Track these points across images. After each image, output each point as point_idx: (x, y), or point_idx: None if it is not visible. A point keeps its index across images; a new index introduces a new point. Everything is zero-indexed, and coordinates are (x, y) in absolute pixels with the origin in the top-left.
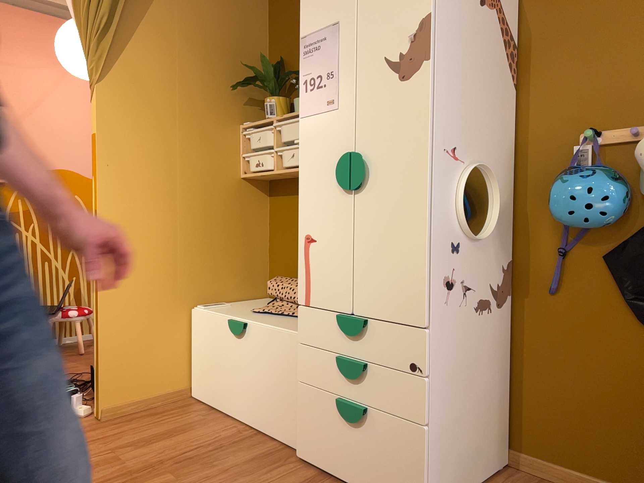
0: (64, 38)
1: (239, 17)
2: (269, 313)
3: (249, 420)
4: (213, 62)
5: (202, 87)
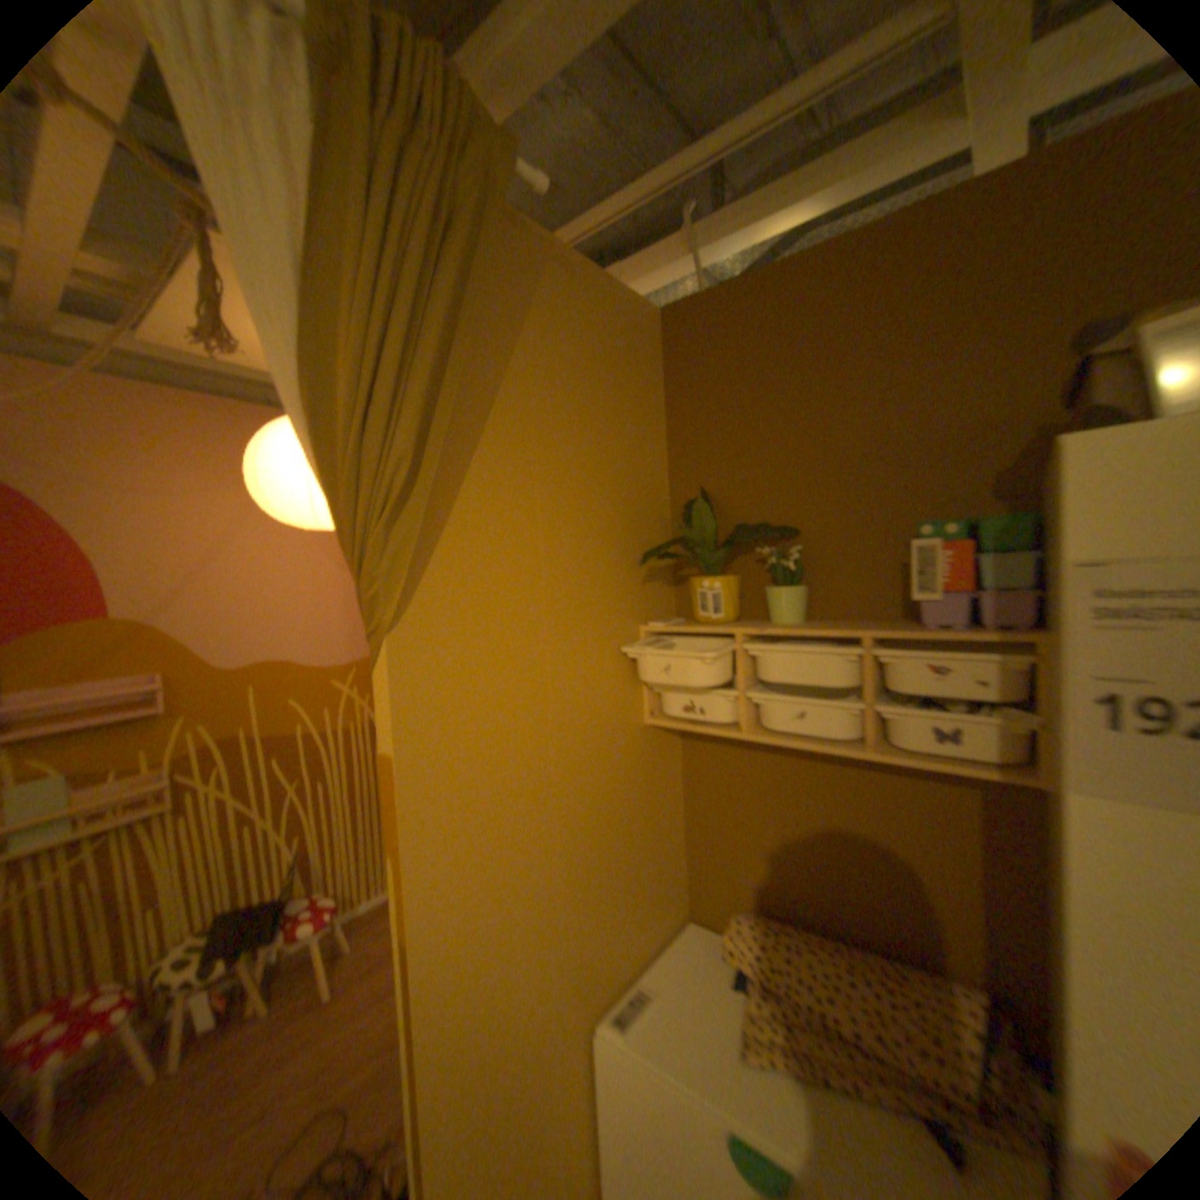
0: (259, 458)
1: (626, 415)
2: (790, 1071)
3: None
4: (594, 513)
5: (580, 569)
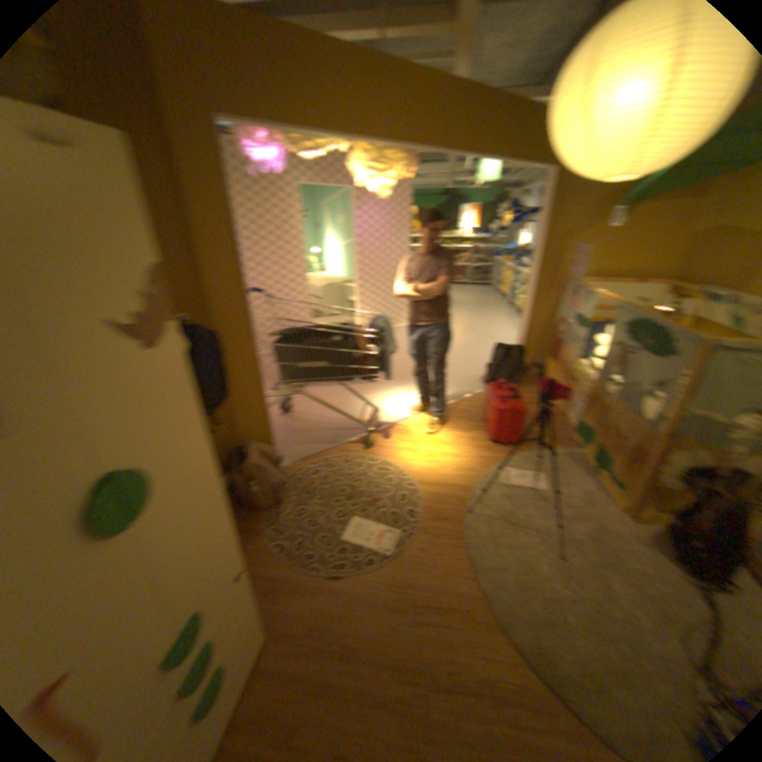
0: None
1: None
2: None
3: None
4: None
5: None
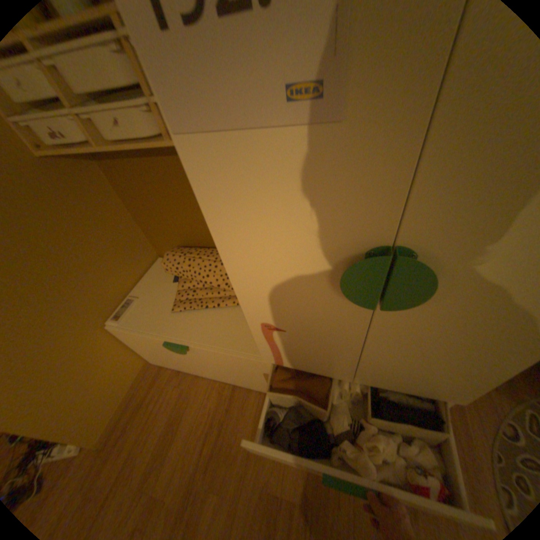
0: None
1: None
2: (193, 308)
3: (221, 380)
4: None
5: None
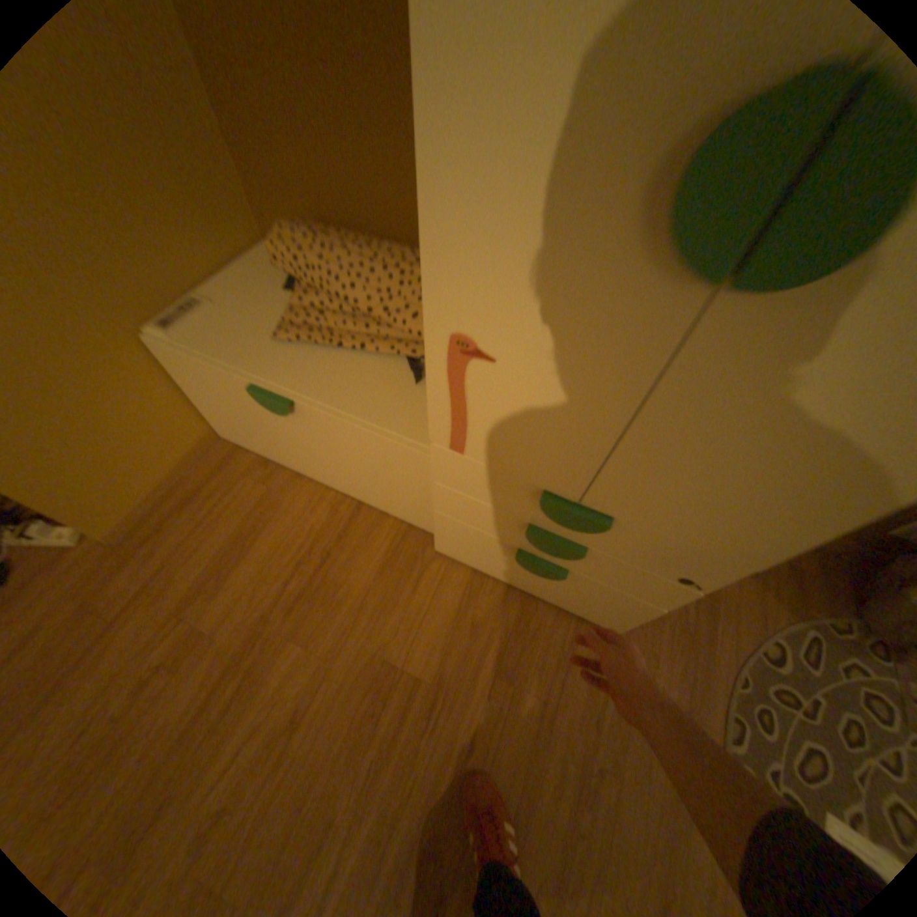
0: None
1: None
2: (314, 343)
3: (341, 489)
4: None
5: None
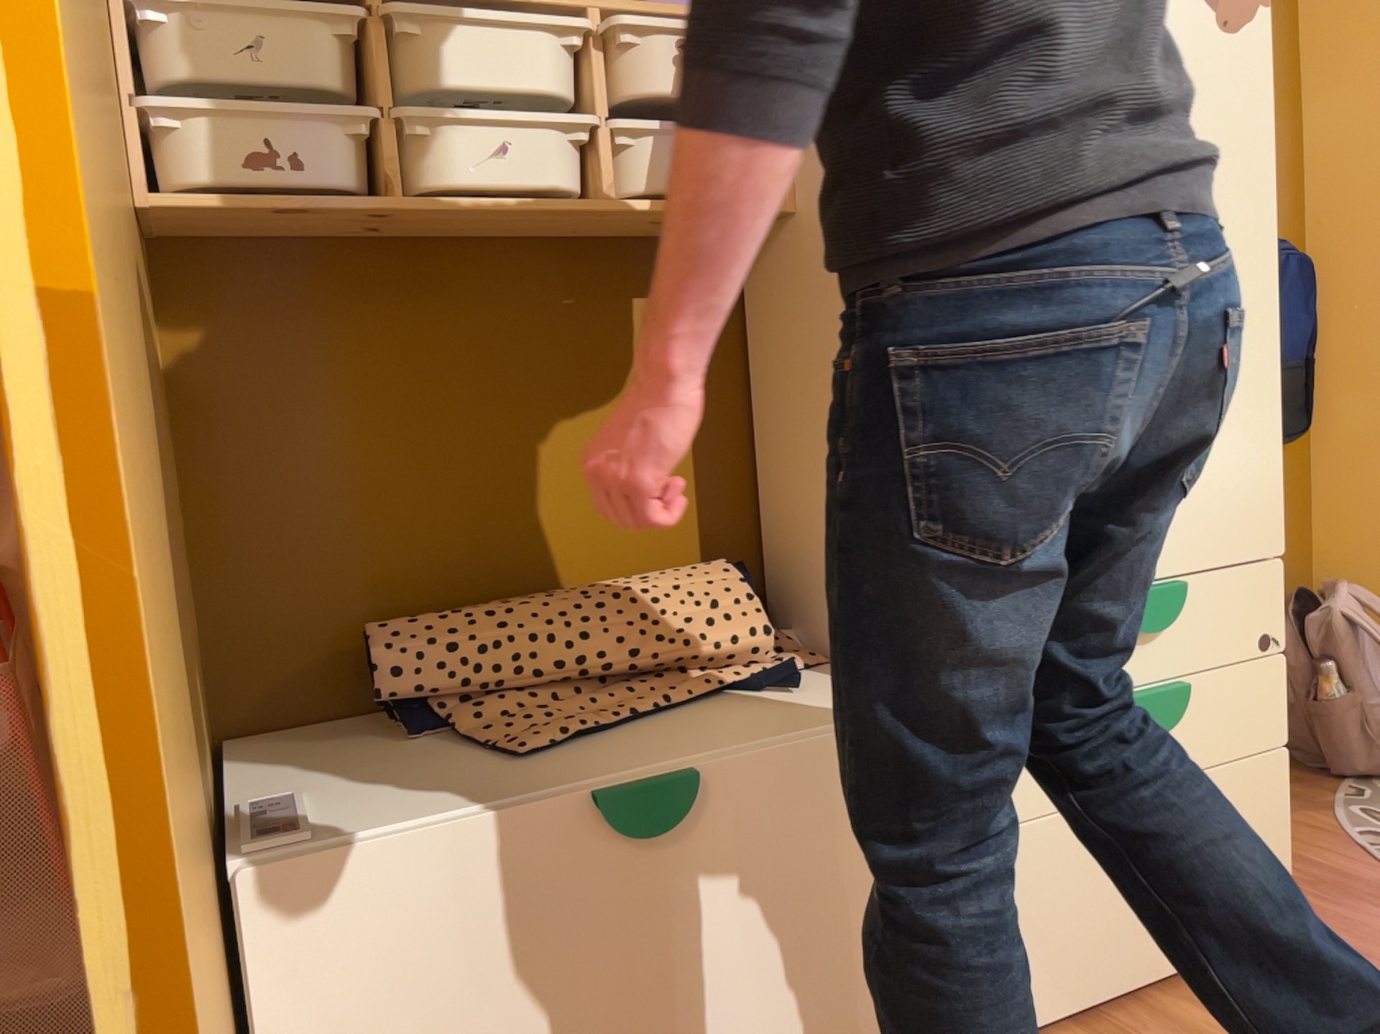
0: None
1: None
2: (590, 731)
3: None
4: None
5: None
